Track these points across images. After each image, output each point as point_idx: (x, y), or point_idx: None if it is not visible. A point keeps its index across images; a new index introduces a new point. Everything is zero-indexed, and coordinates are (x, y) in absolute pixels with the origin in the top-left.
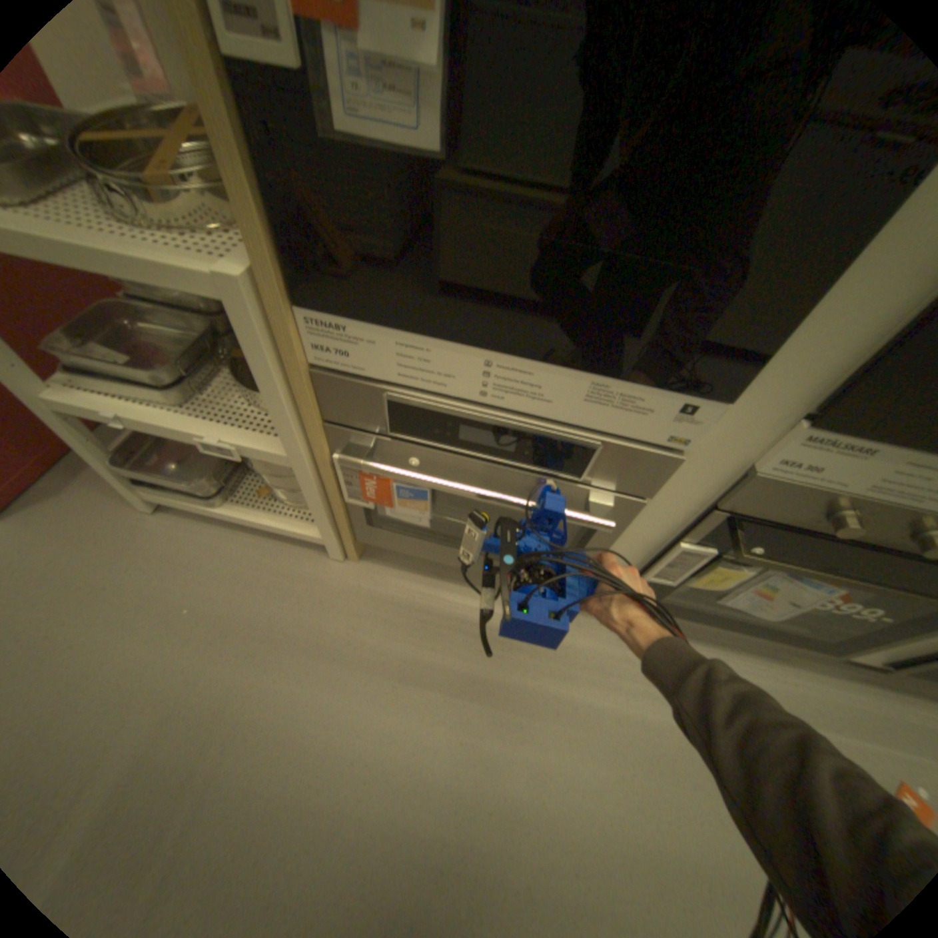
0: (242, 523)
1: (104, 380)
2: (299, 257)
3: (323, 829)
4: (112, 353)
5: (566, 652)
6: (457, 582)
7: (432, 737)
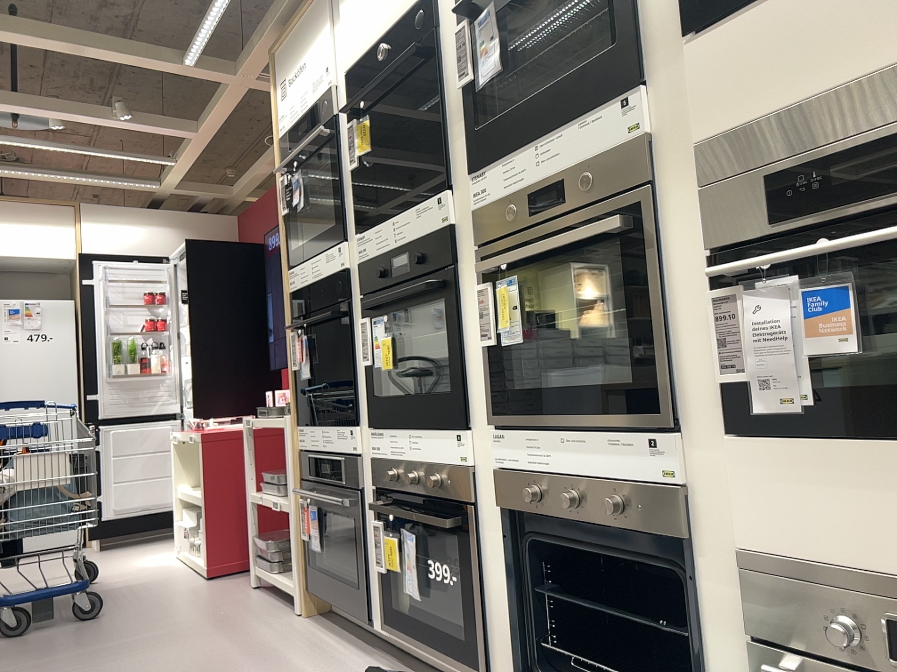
0: (276, 583)
1: (267, 484)
2: (303, 413)
3: (170, 669)
4: (276, 475)
5: (347, 670)
6: (336, 635)
7: (242, 667)
